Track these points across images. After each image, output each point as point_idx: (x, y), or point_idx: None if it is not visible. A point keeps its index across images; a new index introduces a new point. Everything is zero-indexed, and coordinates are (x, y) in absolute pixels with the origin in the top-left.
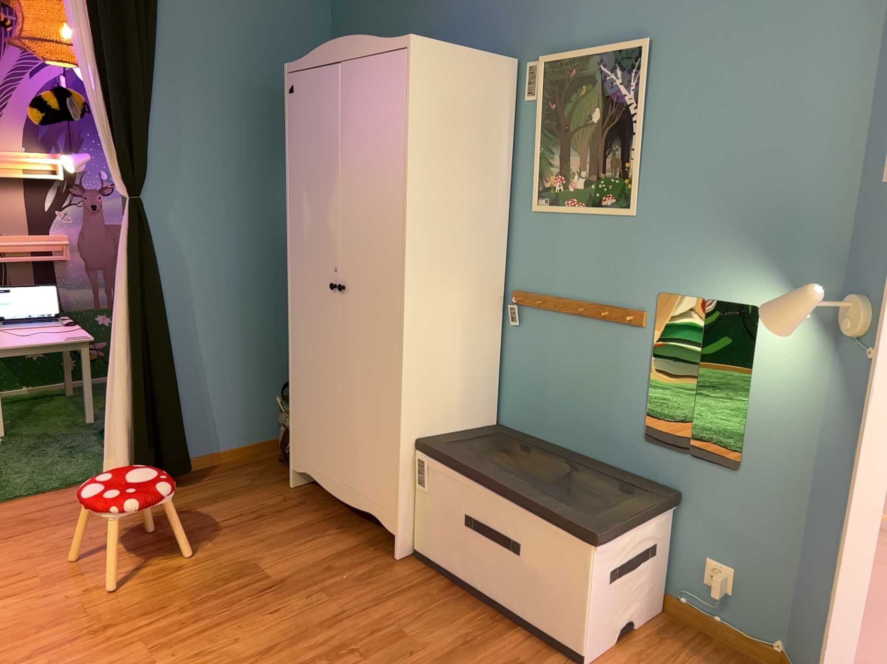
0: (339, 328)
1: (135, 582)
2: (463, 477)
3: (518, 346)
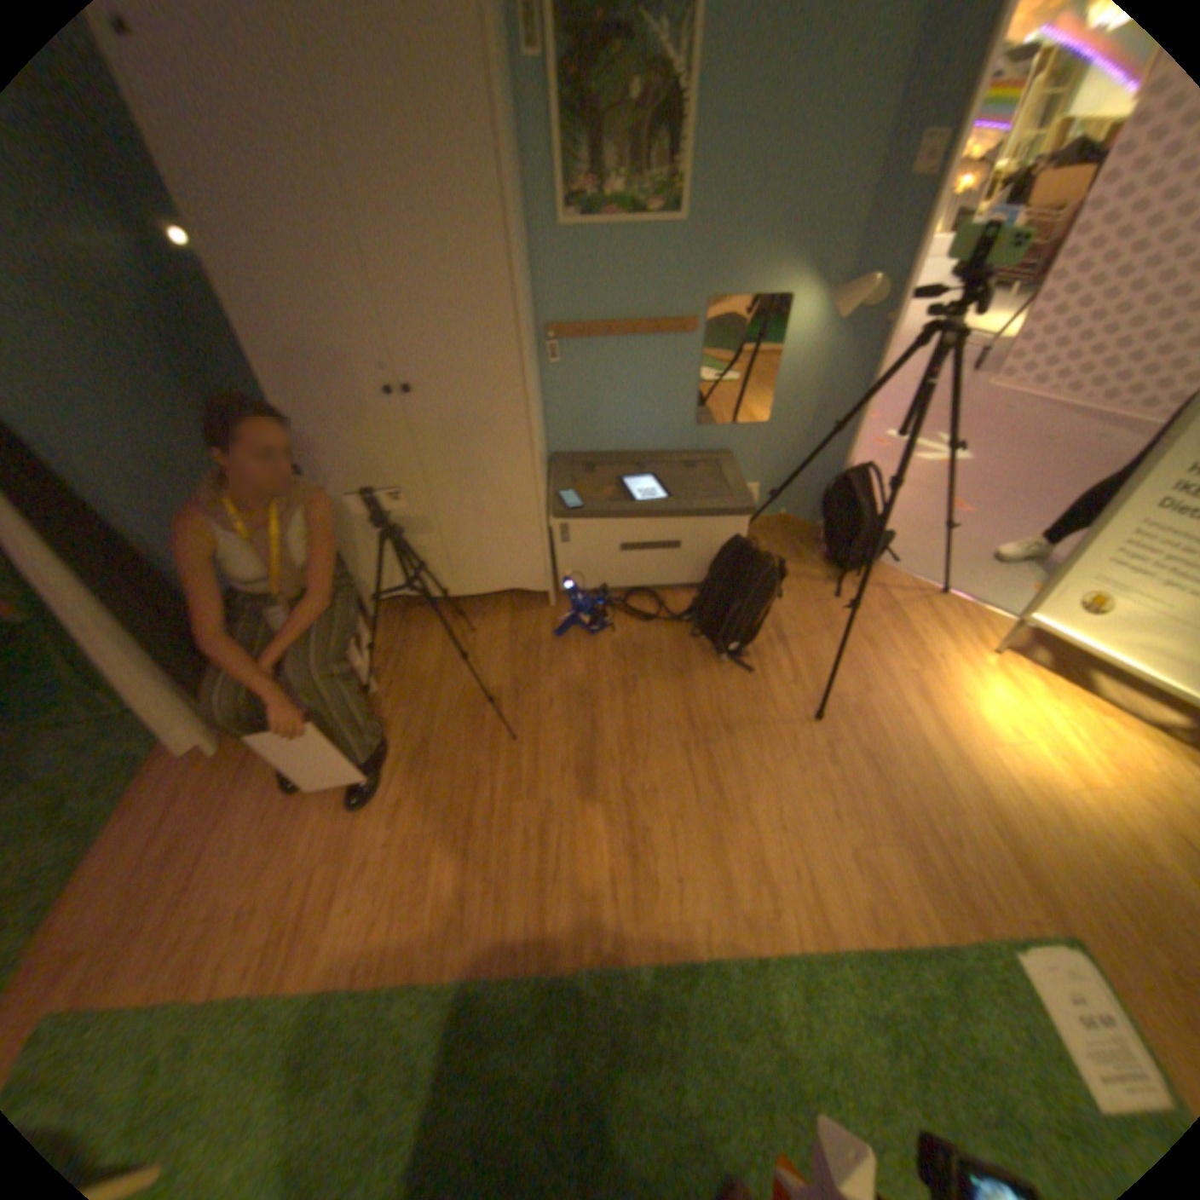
0: (414, 438)
1: (414, 780)
2: (617, 519)
3: (560, 384)
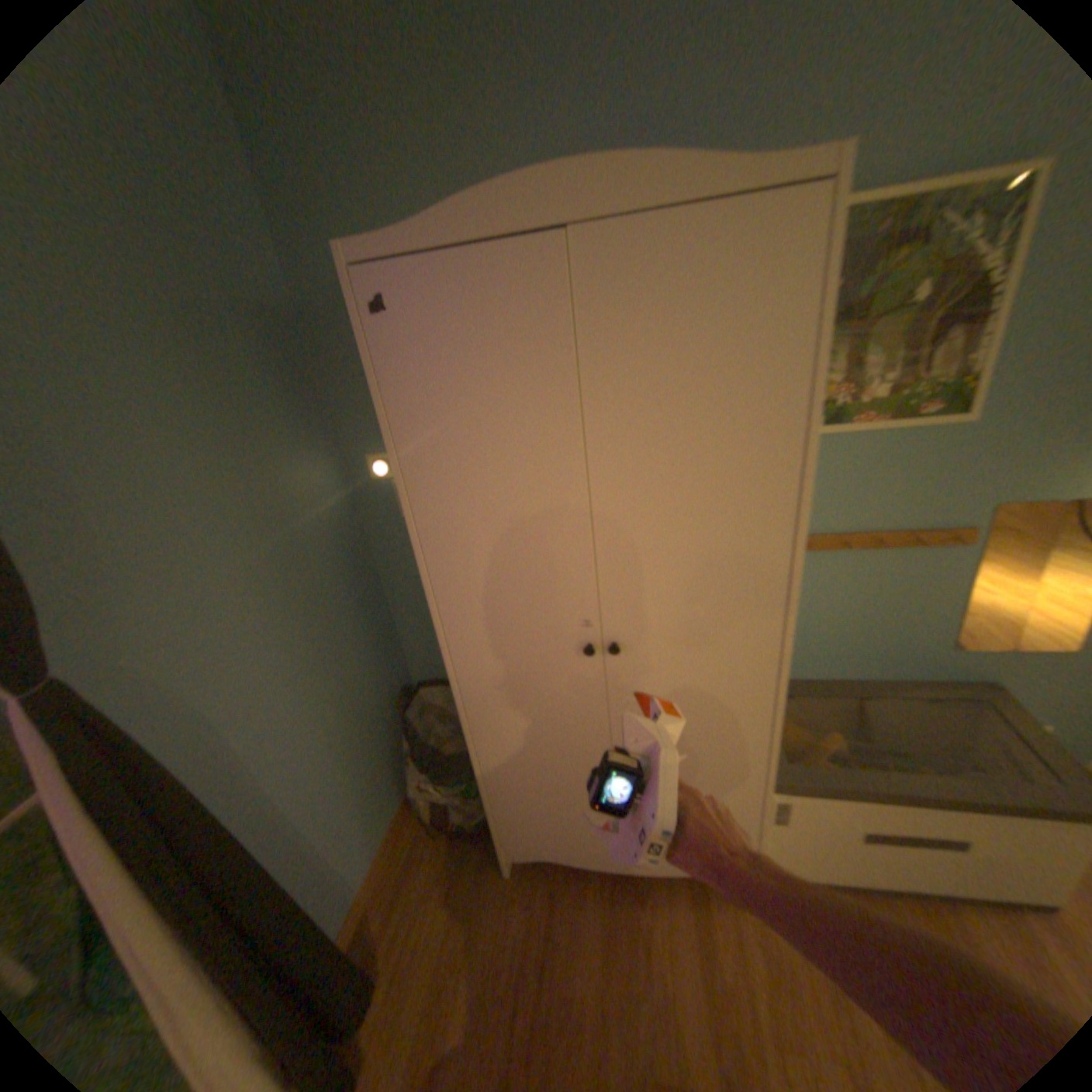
0: (608, 698)
1: None
2: (881, 808)
3: None
